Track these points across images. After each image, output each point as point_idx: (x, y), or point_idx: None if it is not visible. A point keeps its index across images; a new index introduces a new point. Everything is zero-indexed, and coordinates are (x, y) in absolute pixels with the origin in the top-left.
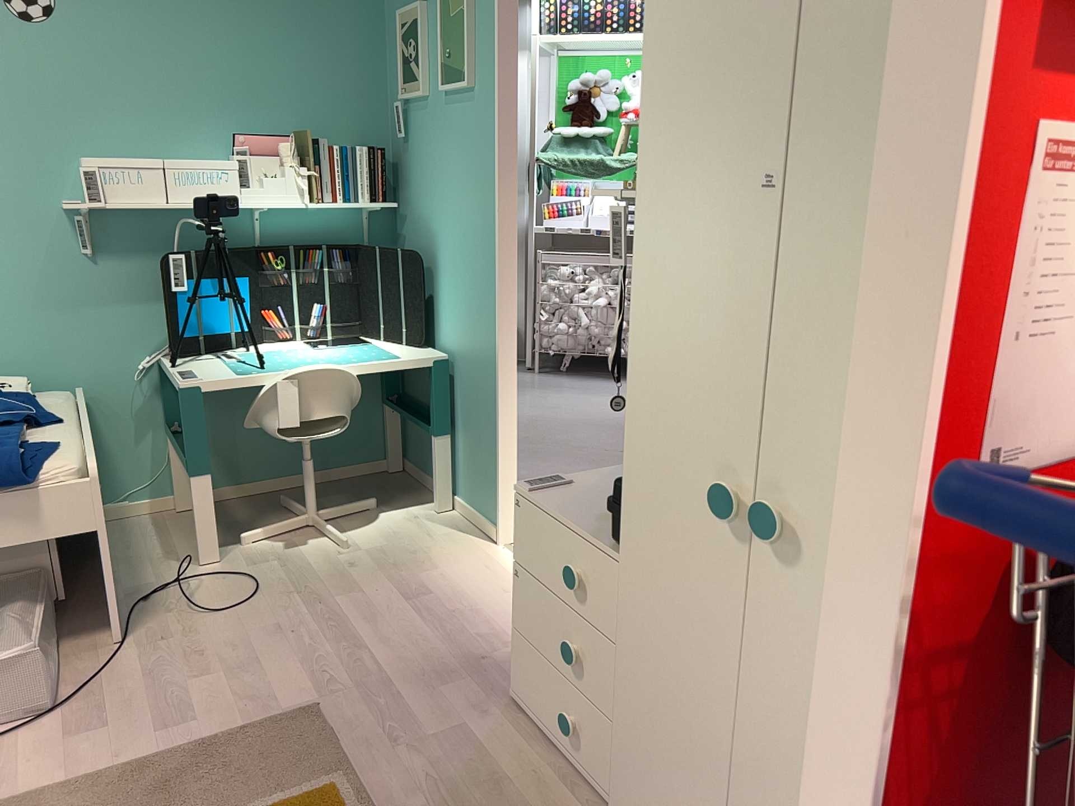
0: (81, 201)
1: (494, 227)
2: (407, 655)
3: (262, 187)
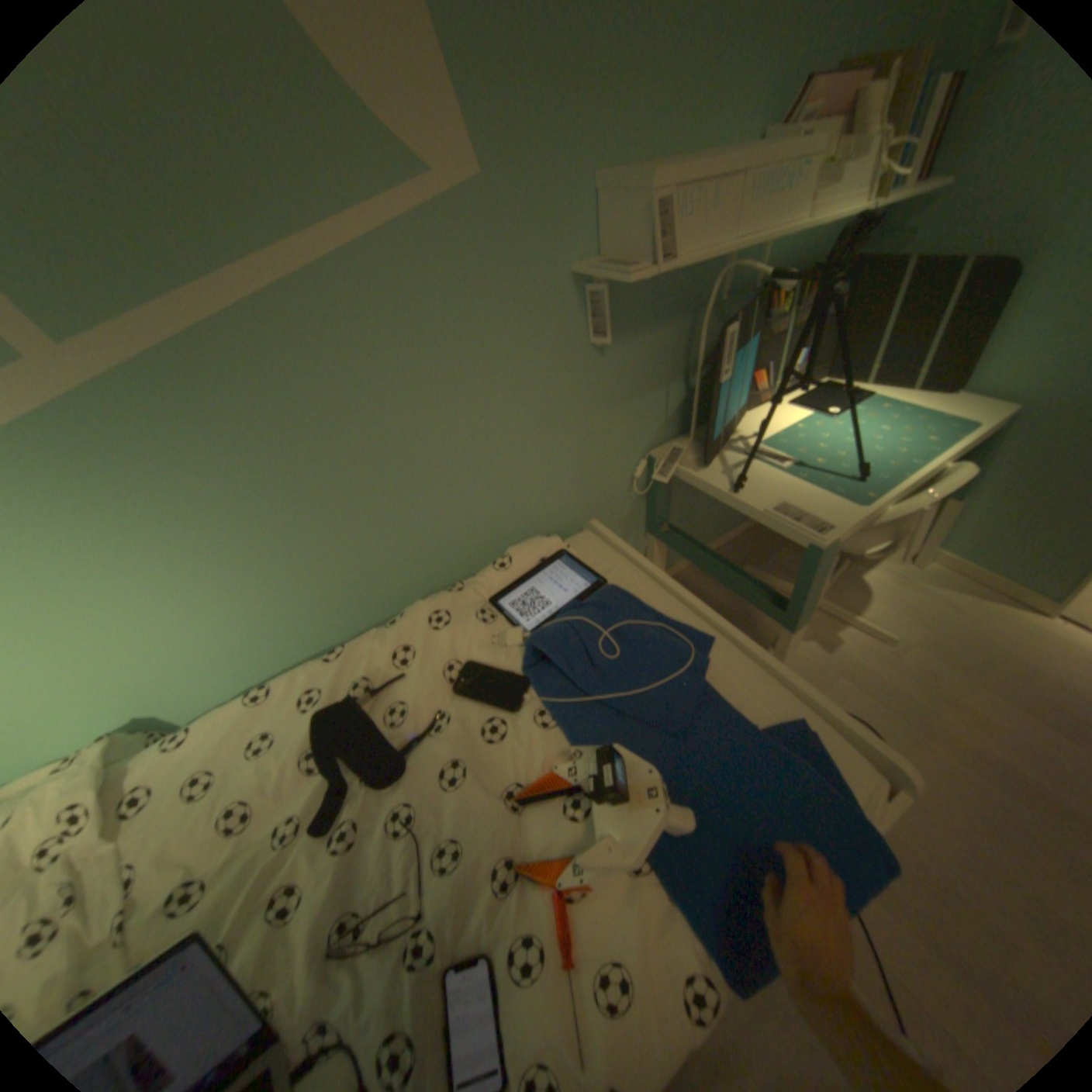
0: (591, 253)
1: None
2: None
3: (825, 180)
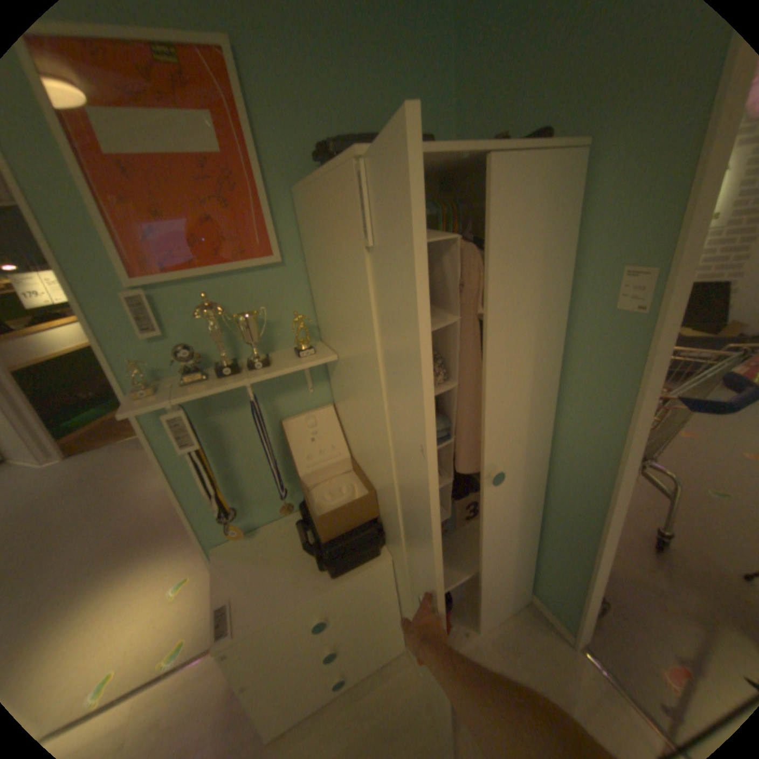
0: None
1: None
2: None
3: None
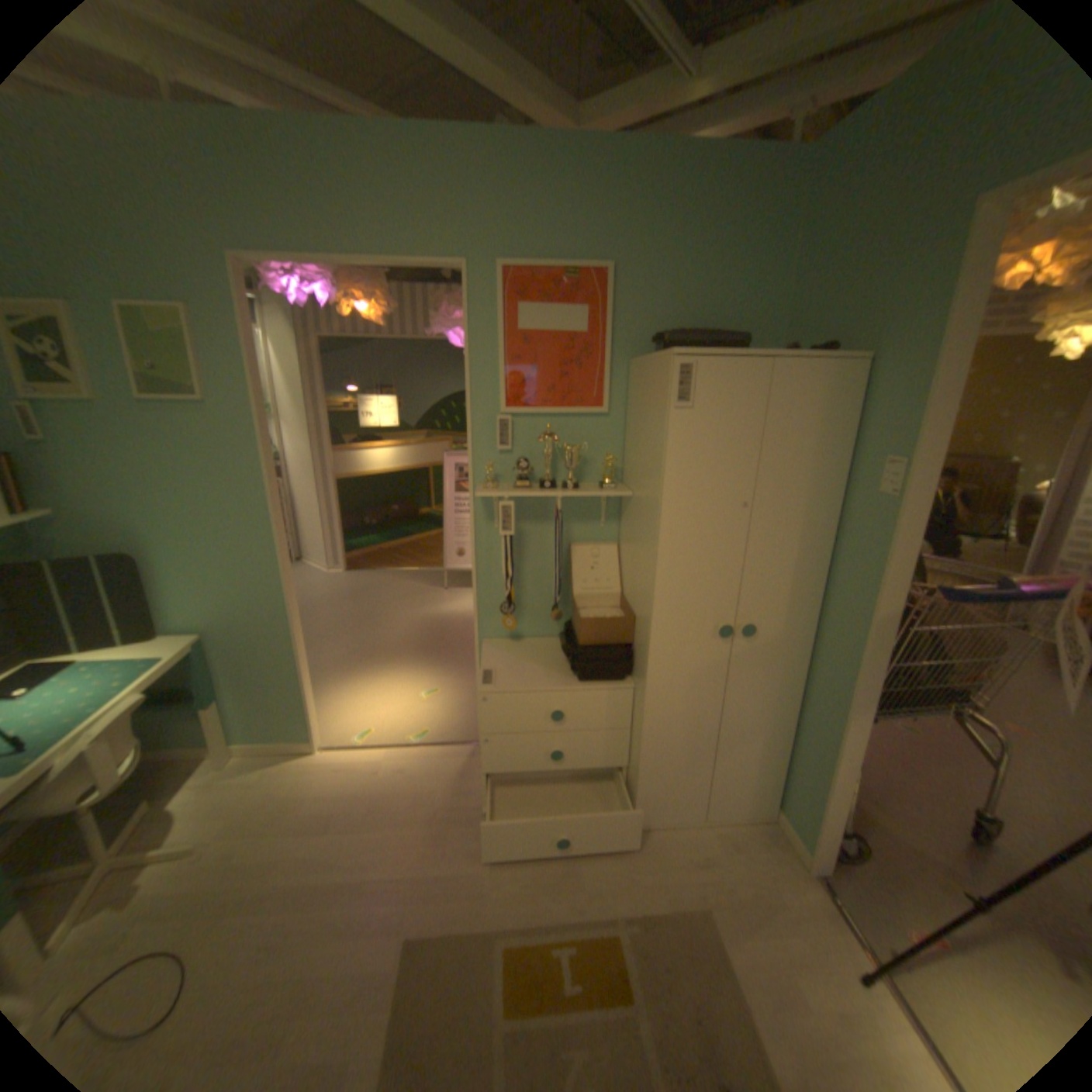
0: None
1: (266, 519)
2: (394, 858)
3: None
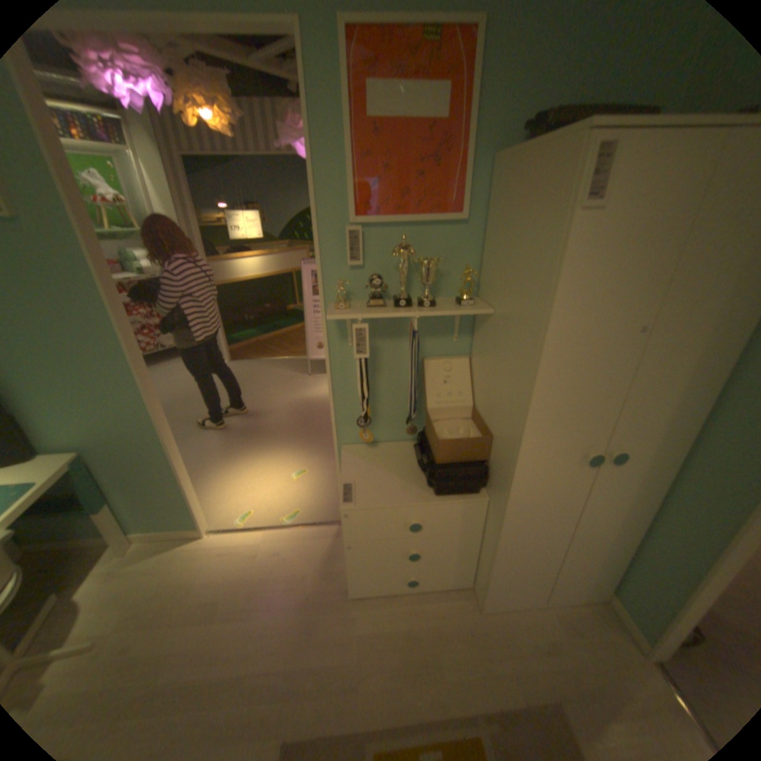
0: None
1: (117, 344)
2: (272, 648)
3: None
